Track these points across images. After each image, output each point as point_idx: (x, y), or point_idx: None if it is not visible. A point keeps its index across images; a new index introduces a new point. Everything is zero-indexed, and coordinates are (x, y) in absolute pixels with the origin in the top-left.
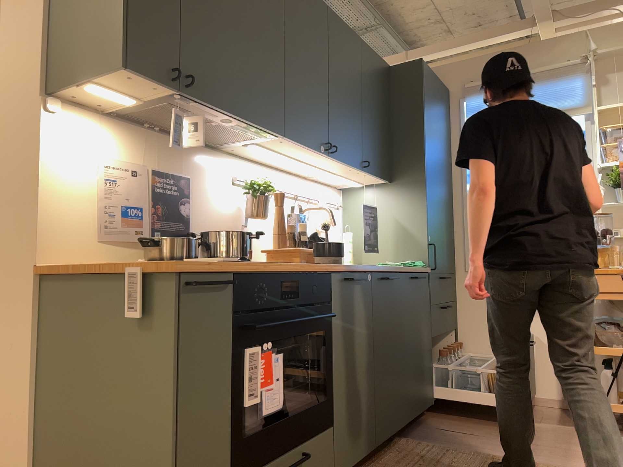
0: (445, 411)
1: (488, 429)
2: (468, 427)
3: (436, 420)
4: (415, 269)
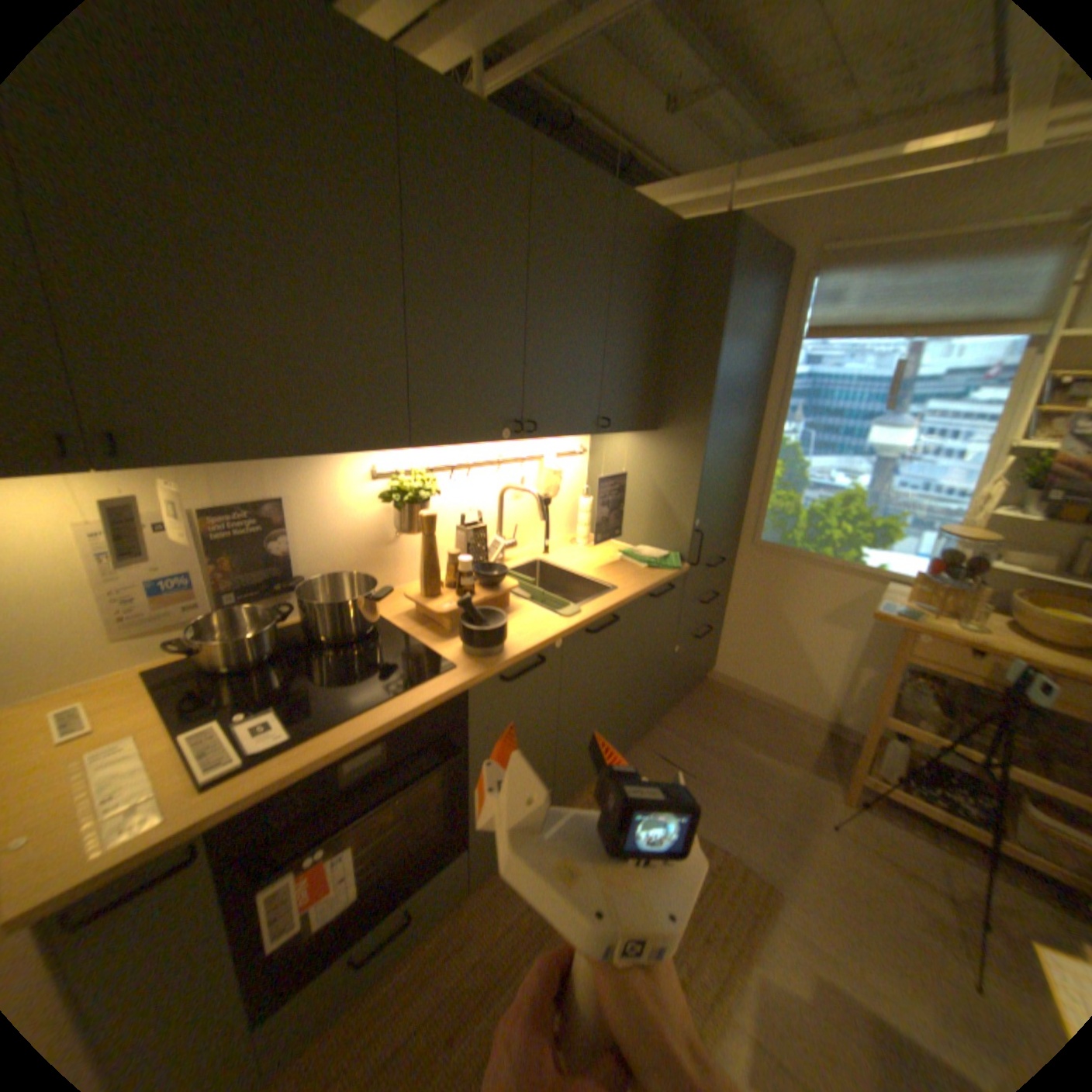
0: (679, 715)
1: (718, 768)
2: (694, 759)
3: (662, 734)
4: (660, 578)
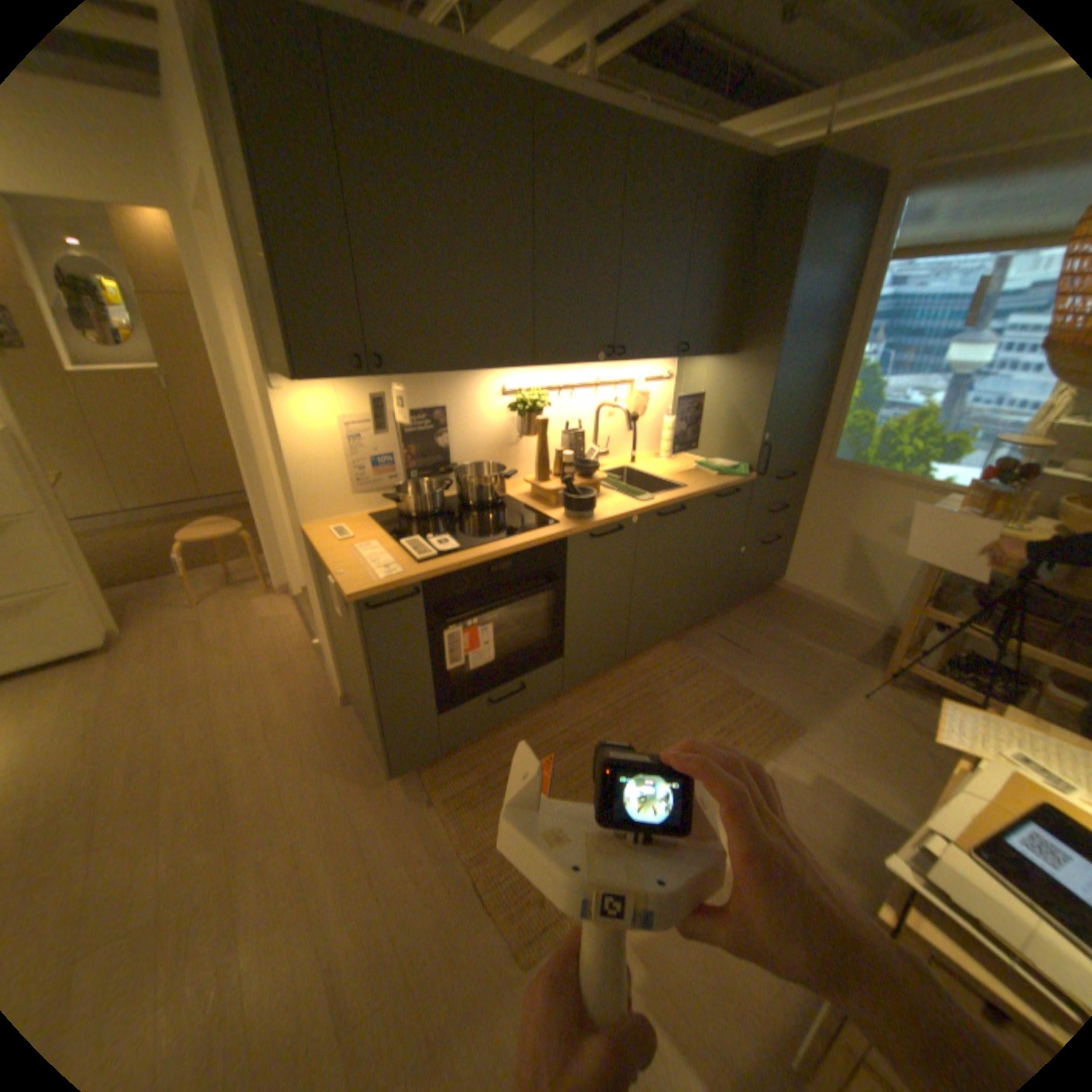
0: (743, 611)
1: (770, 649)
2: (750, 641)
3: (724, 622)
4: (726, 482)
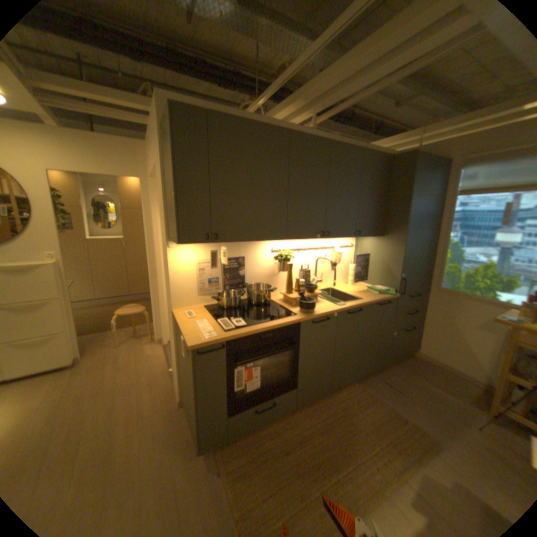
0: (398, 369)
1: (416, 393)
2: (403, 387)
3: (388, 375)
4: (384, 297)
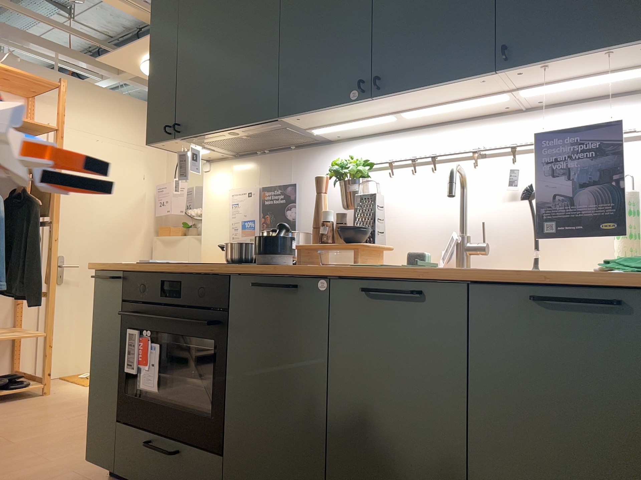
0: None
1: None
2: None
3: None
4: (588, 278)
